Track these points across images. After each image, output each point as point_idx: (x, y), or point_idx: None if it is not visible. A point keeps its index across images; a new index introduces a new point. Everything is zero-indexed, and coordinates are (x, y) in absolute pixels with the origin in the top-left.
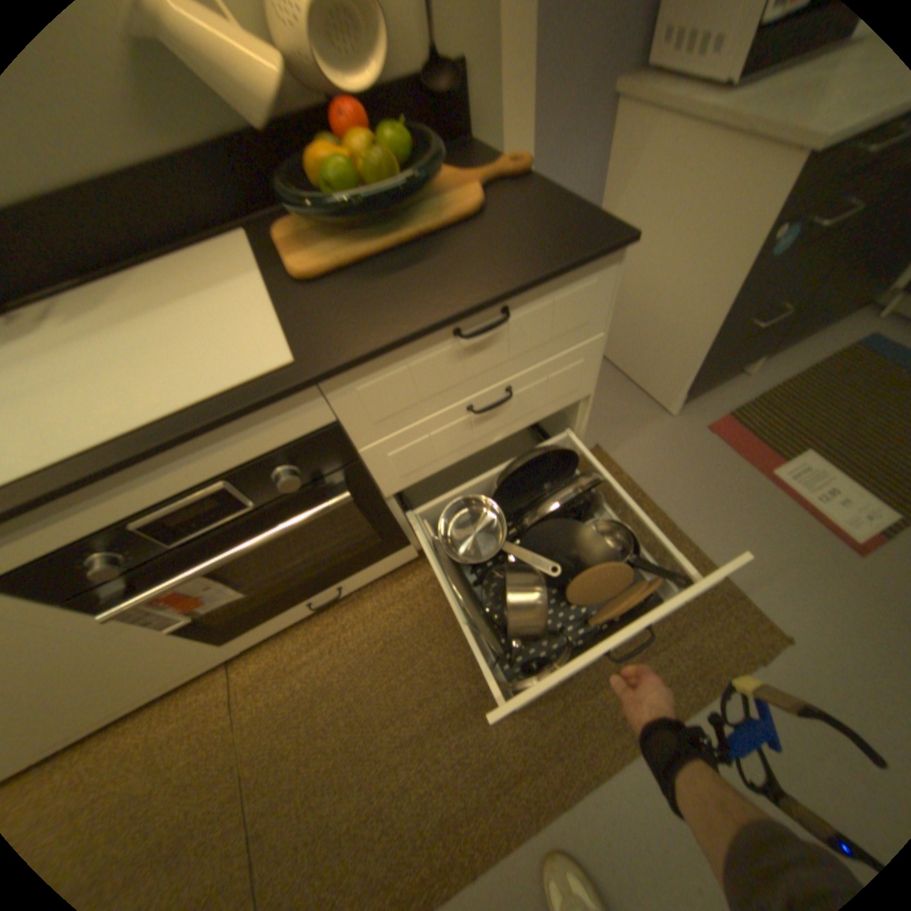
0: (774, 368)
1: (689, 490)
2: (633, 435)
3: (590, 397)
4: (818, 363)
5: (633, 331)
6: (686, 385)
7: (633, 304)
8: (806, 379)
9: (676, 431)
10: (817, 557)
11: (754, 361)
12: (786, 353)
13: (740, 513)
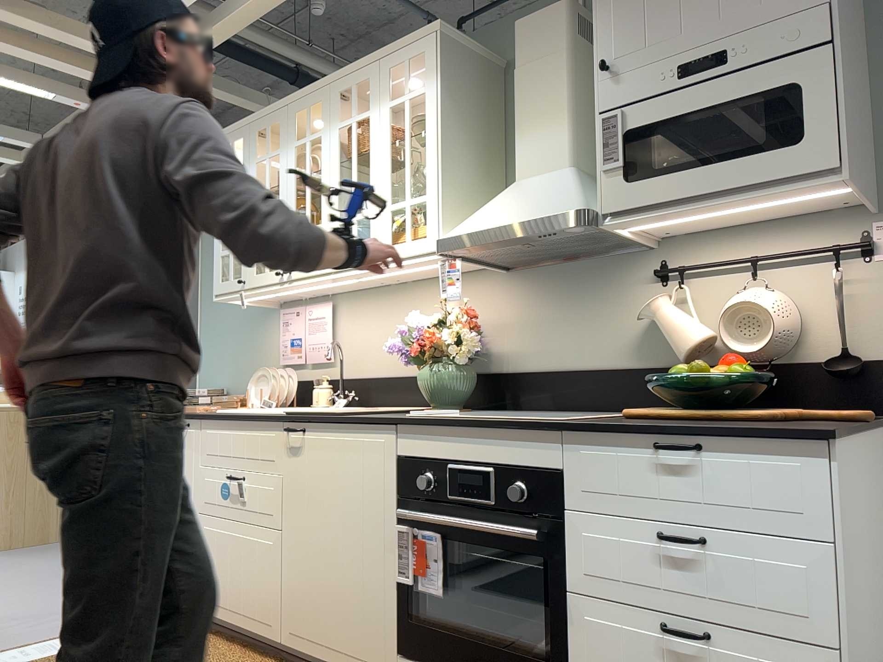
0: None
1: None
2: None
3: None
4: None
5: None
6: None
7: None
8: None
9: None
10: None
11: None
12: None
13: None
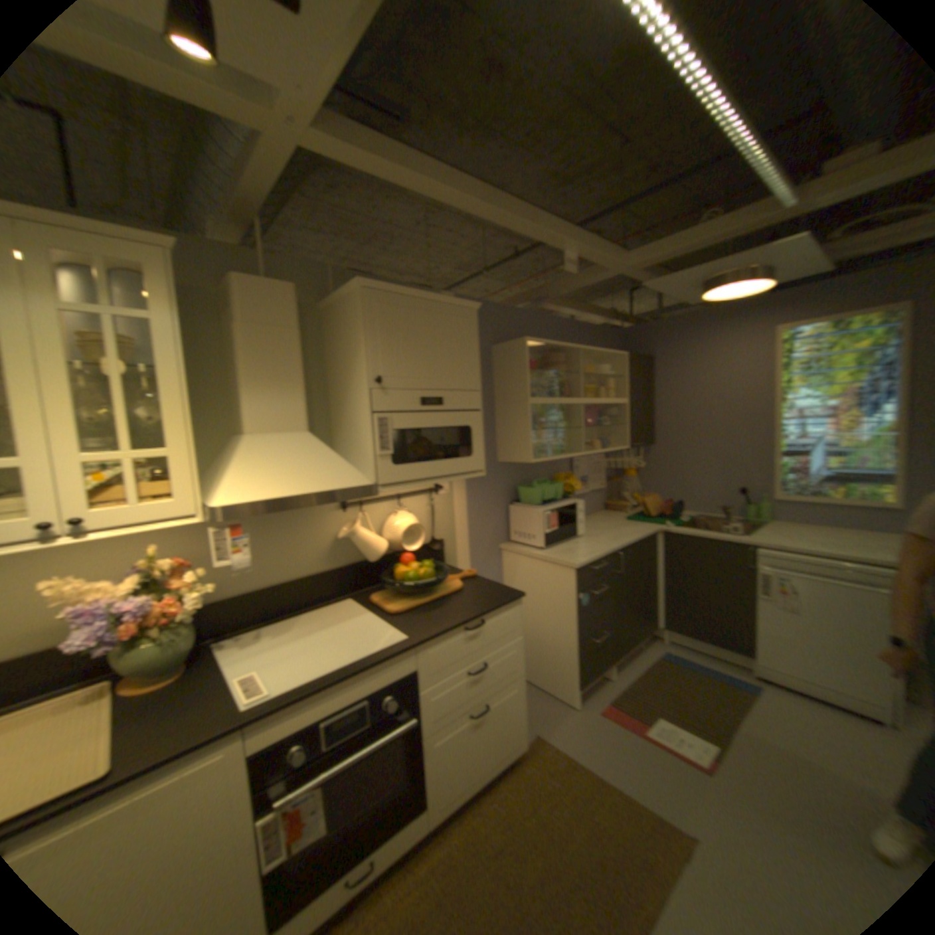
0: (626, 678)
1: (605, 757)
2: (559, 728)
3: (525, 679)
4: (647, 673)
5: (539, 659)
6: (578, 686)
7: (534, 642)
8: (644, 682)
9: (584, 722)
10: (690, 785)
11: (612, 673)
12: (629, 669)
13: (638, 766)
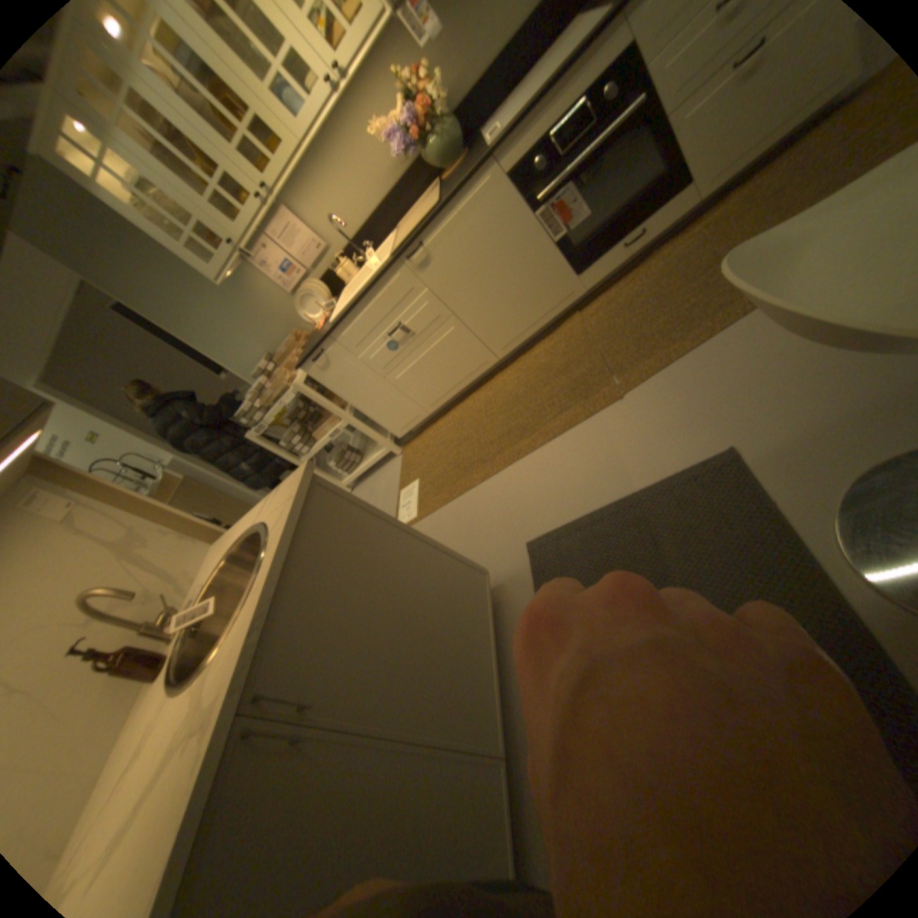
0: None
1: None
2: None
3: None
4: None
5: None
6: None
7: None
8: None
9: None
10: None
11: None
12: None
13: None
